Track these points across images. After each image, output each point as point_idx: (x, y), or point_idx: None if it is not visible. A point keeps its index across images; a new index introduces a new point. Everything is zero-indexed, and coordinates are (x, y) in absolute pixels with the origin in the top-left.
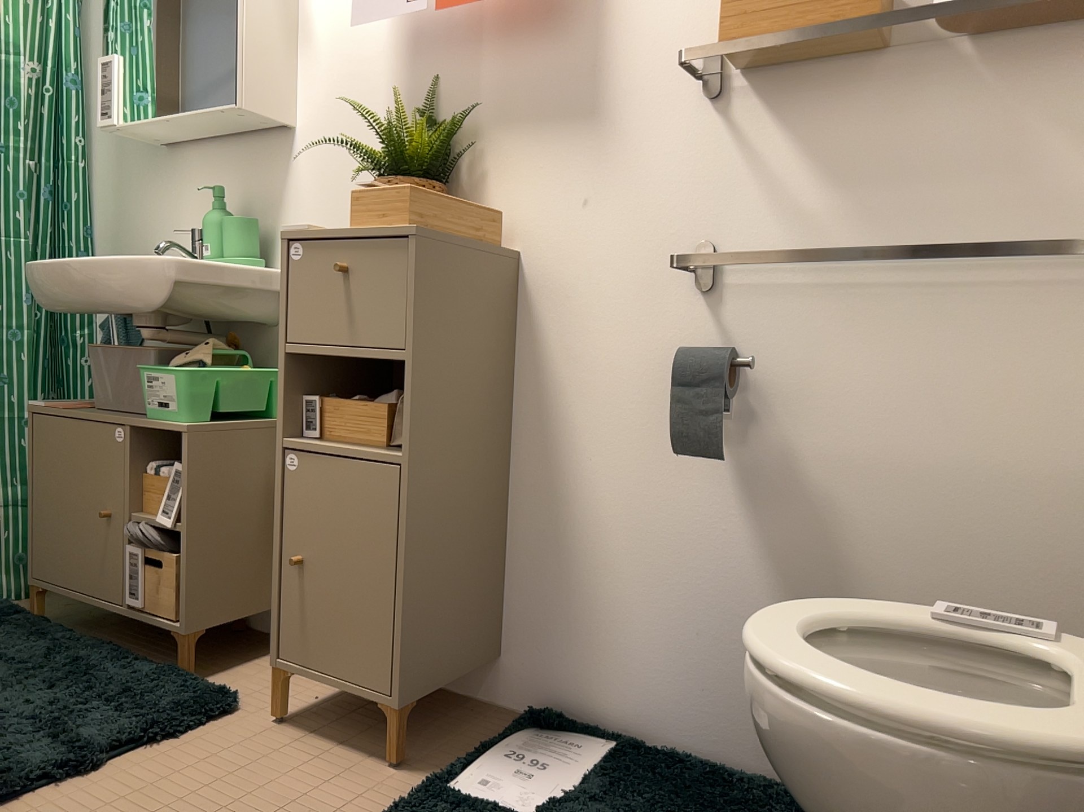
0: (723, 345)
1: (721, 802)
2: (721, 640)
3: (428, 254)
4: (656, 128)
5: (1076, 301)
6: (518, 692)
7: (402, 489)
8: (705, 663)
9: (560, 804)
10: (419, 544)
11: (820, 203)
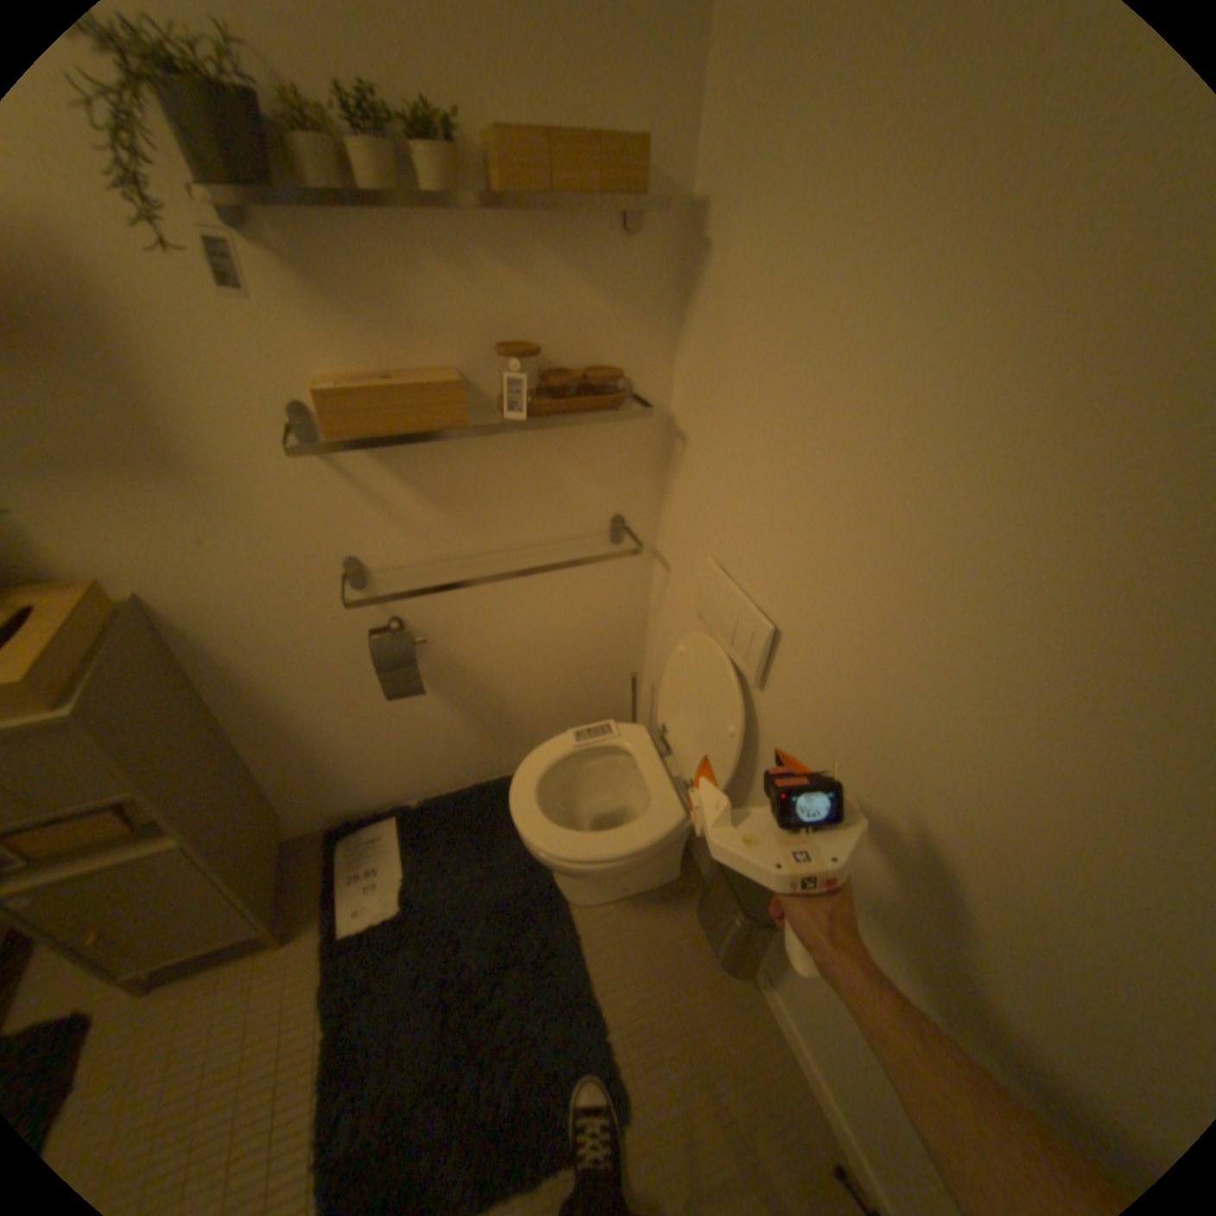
0: (388, 616)
1: (473, 821)
2: (435, 747)
3: (97, 712)
4: (259, 472)
5: (587, 554)
6: (305, 826)
7: (194, 855)
8: (429, 759)
9: (405, 891)
10: (225, 861)
11: (435, 520)
